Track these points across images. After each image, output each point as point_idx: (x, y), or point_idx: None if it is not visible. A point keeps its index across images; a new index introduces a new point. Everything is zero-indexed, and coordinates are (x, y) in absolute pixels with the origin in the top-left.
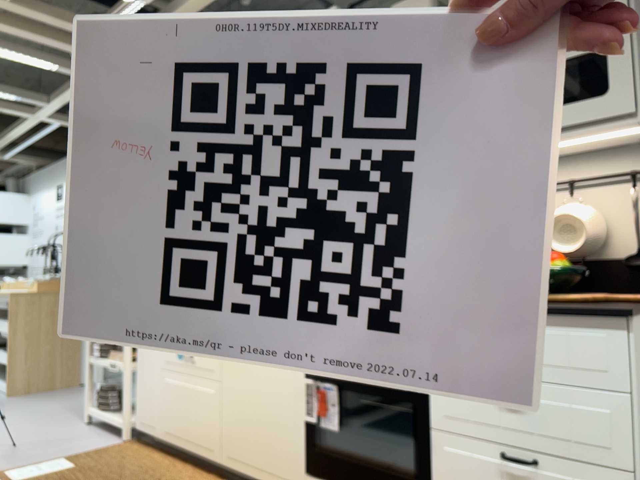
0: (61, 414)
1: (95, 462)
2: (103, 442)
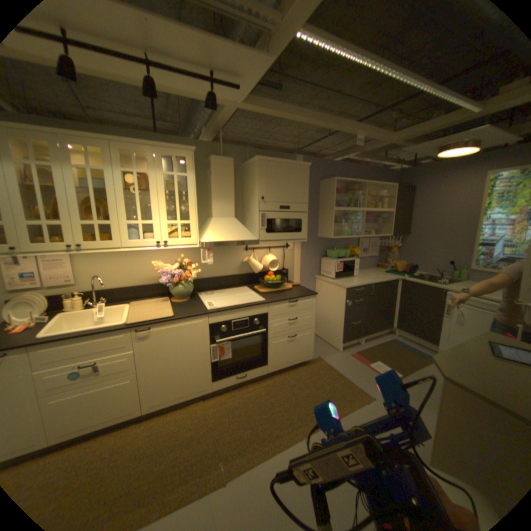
0: None
1: None
2: None
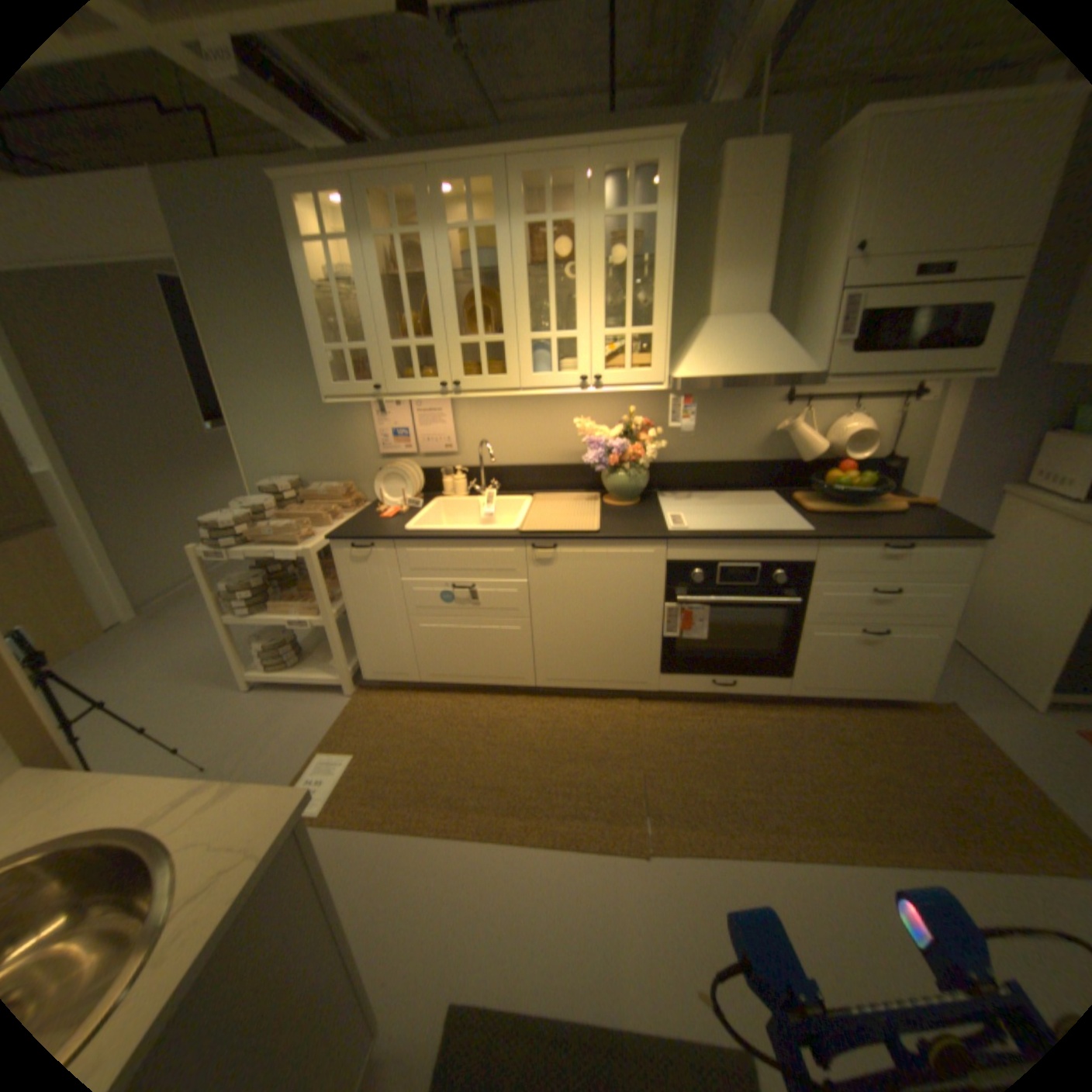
0: (175, 694)
1: (366, 740)
2: (323, 711)
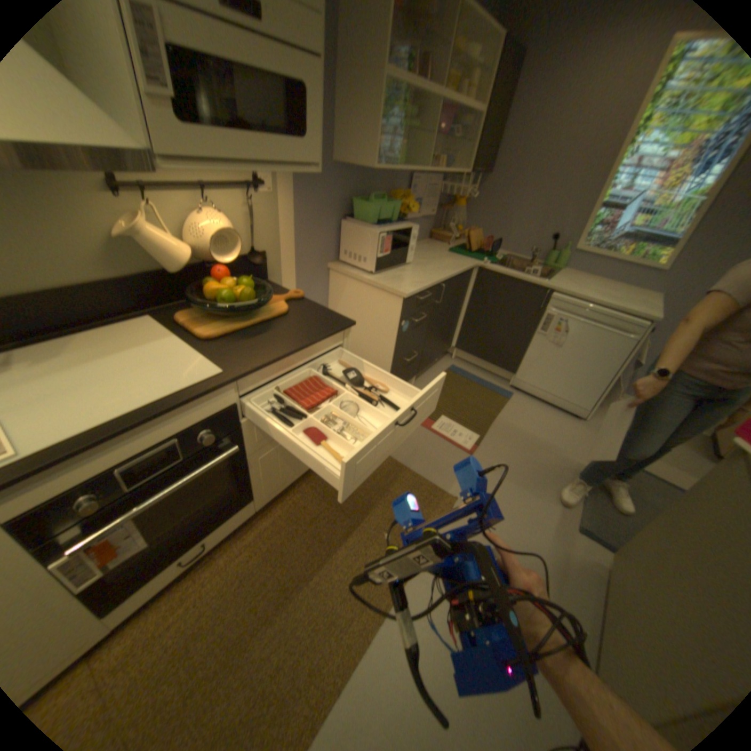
0: None
1: None
2: None
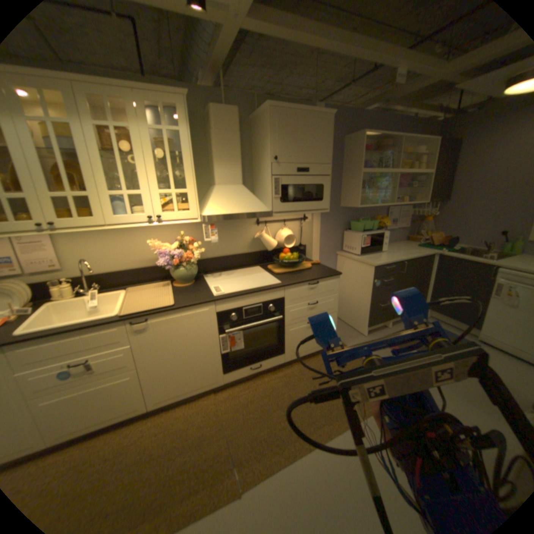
0: None
1: None
2: None
